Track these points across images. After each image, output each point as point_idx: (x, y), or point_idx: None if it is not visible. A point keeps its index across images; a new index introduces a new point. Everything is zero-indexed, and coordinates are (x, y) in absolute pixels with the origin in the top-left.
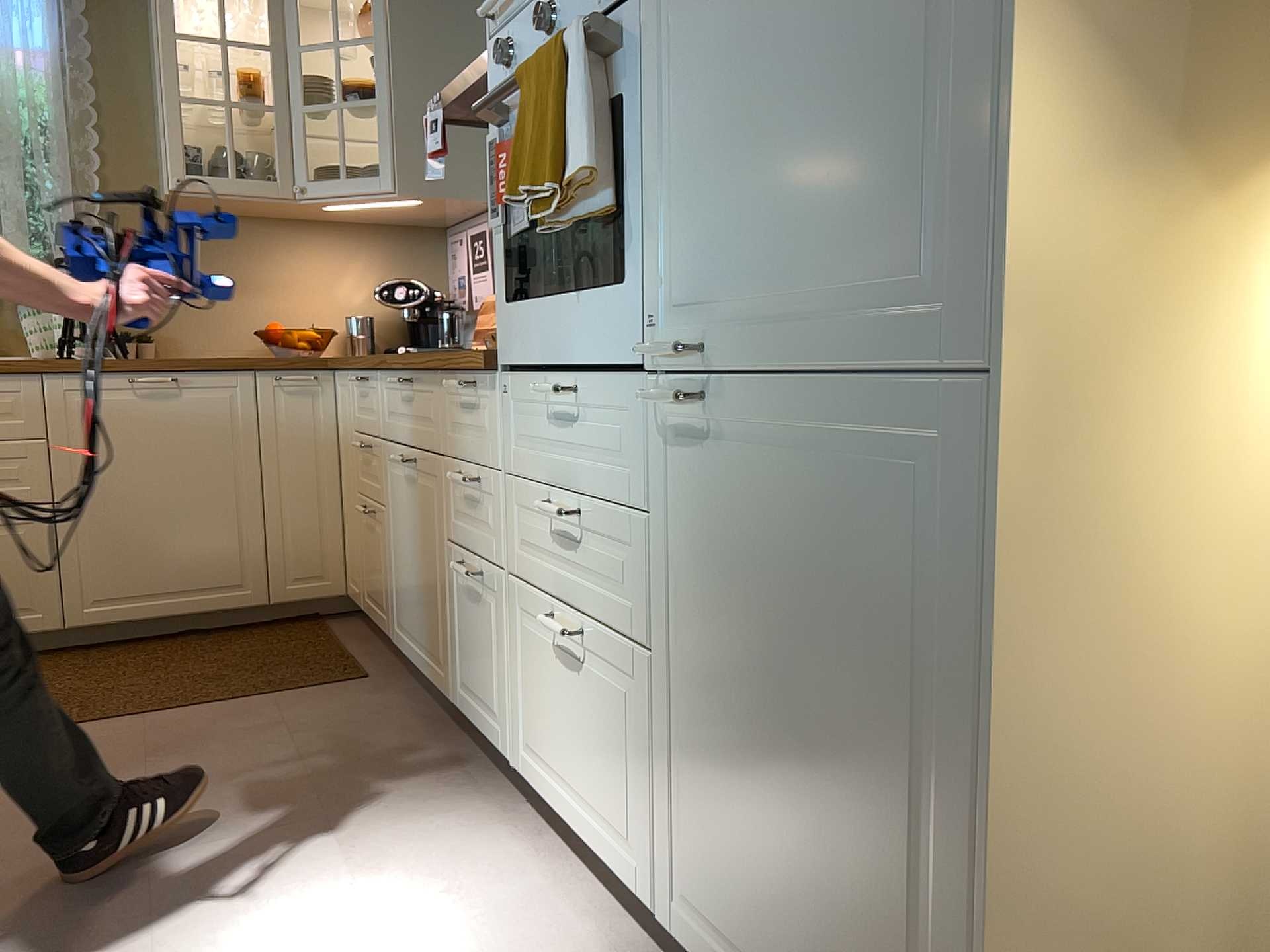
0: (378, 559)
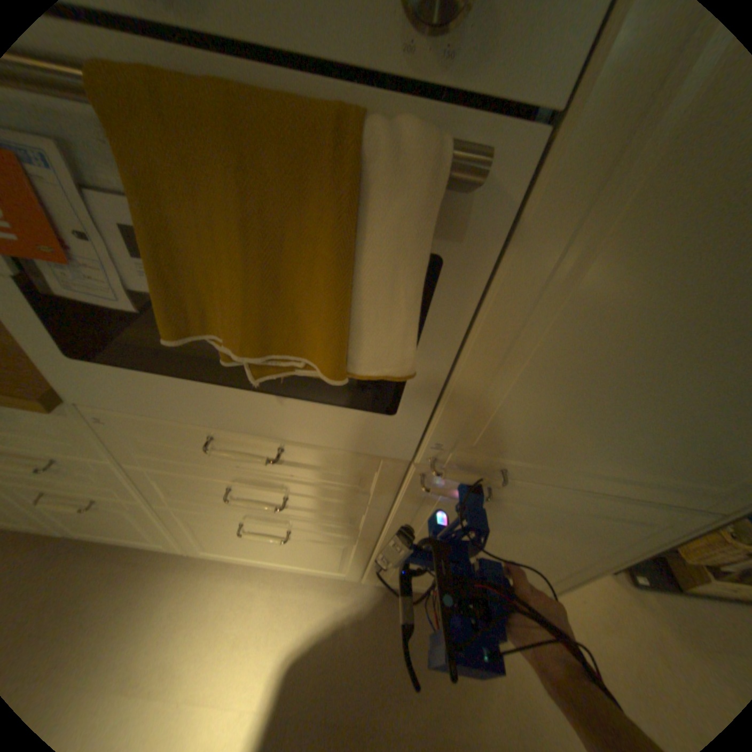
0: None
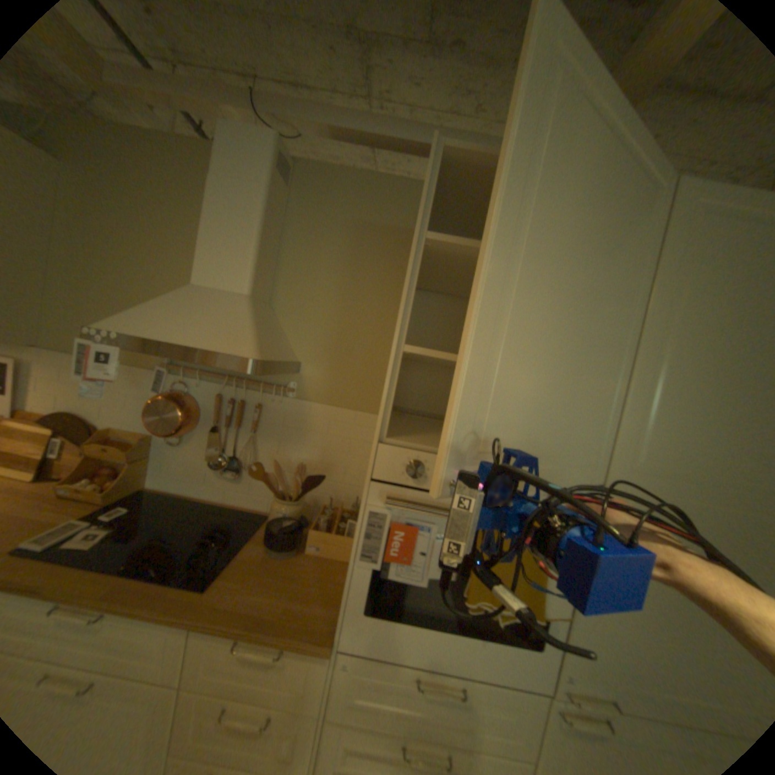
0: None
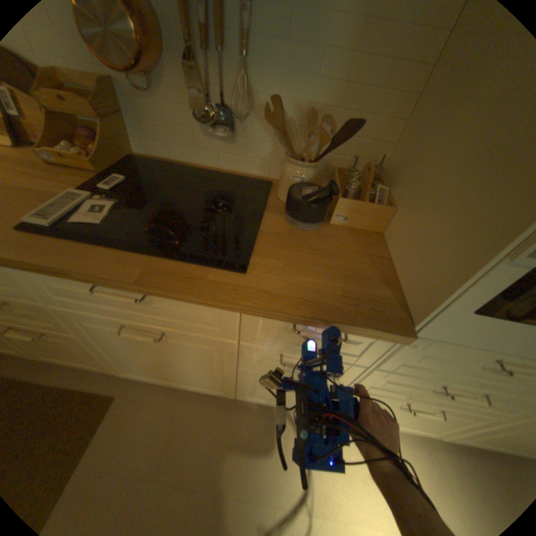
0: (67, 351)
